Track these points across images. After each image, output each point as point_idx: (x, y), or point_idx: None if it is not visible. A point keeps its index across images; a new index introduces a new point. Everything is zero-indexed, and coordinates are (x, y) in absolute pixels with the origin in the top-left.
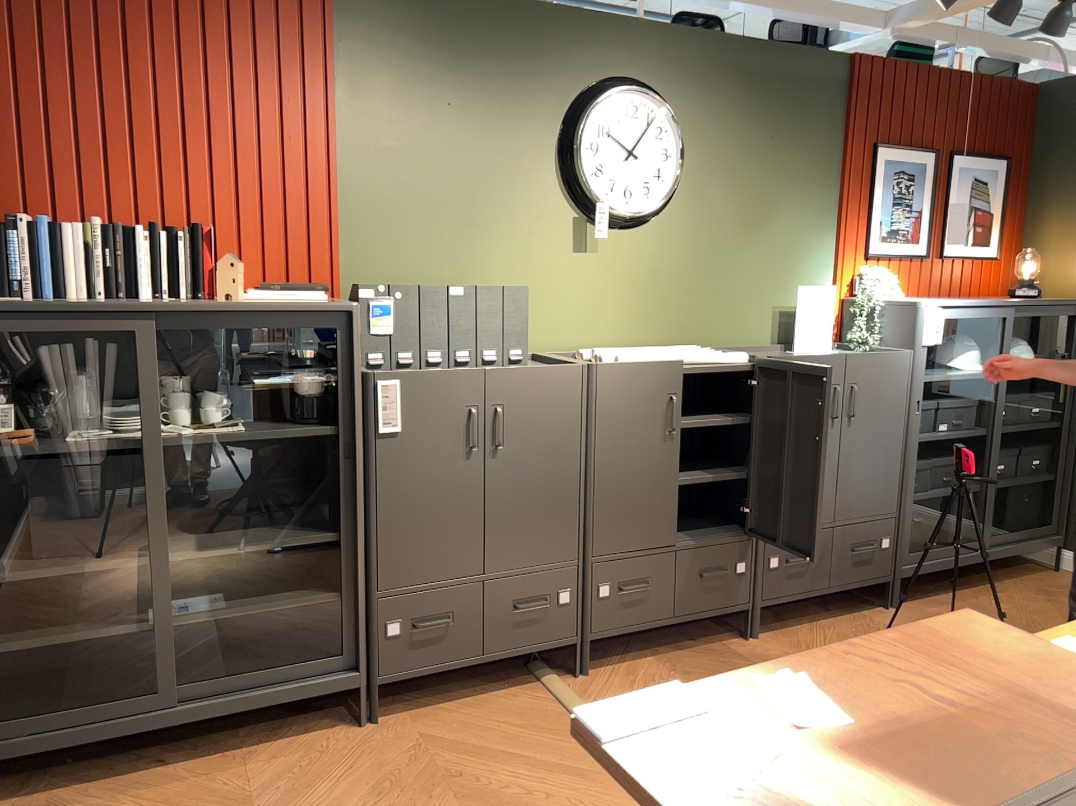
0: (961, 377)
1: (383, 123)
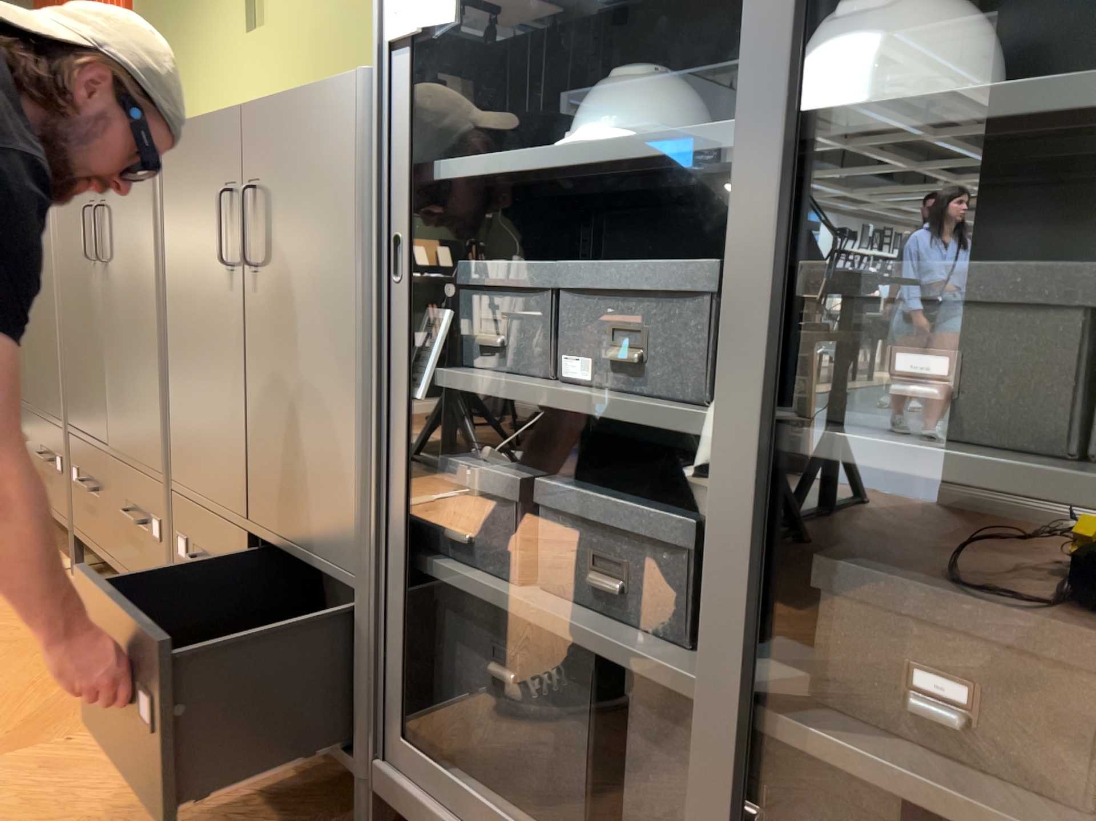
0: (593, 149)
1: None
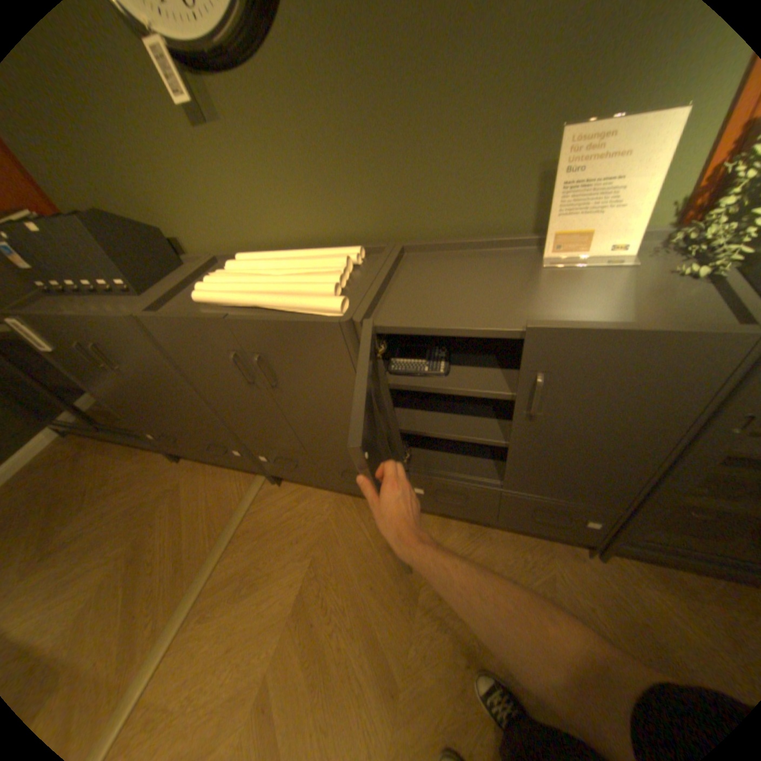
0: None
1: None
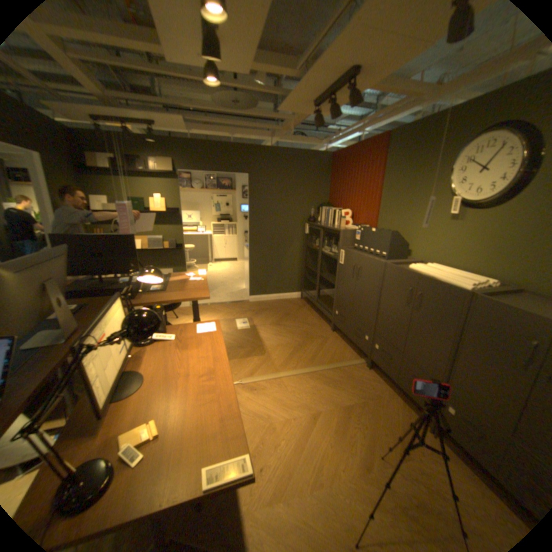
0: None
1: (394, 175)
